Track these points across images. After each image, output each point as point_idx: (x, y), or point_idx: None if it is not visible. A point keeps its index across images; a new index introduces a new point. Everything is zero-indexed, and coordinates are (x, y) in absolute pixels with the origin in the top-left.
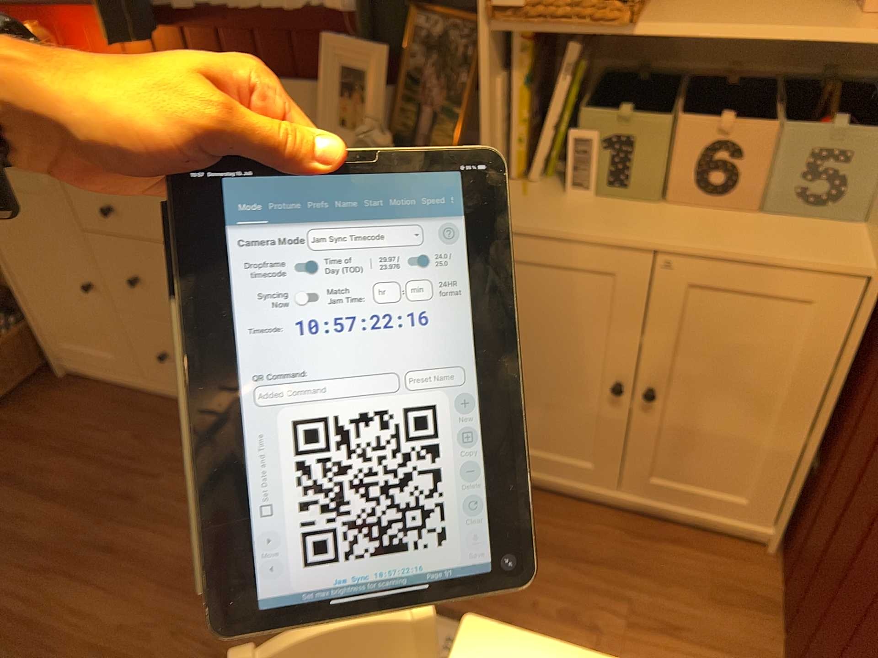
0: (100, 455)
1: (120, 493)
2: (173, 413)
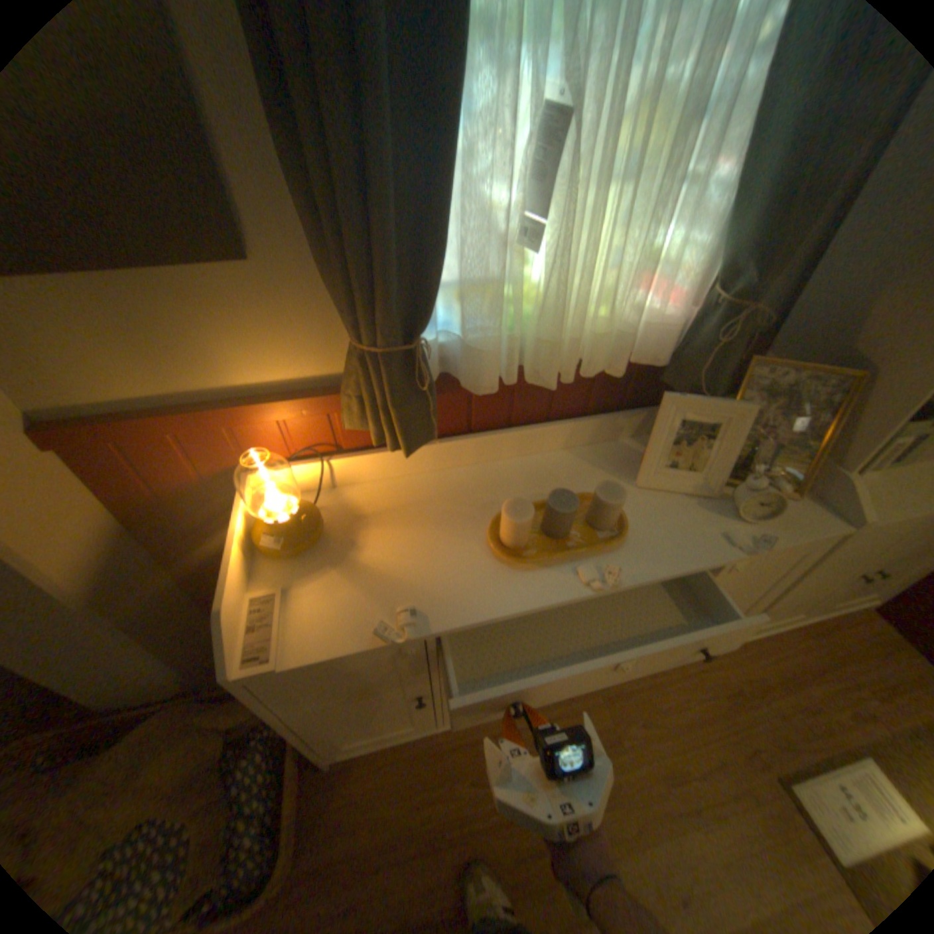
0: (464, 835)
1: (529, 861)
2: (476, 740)
